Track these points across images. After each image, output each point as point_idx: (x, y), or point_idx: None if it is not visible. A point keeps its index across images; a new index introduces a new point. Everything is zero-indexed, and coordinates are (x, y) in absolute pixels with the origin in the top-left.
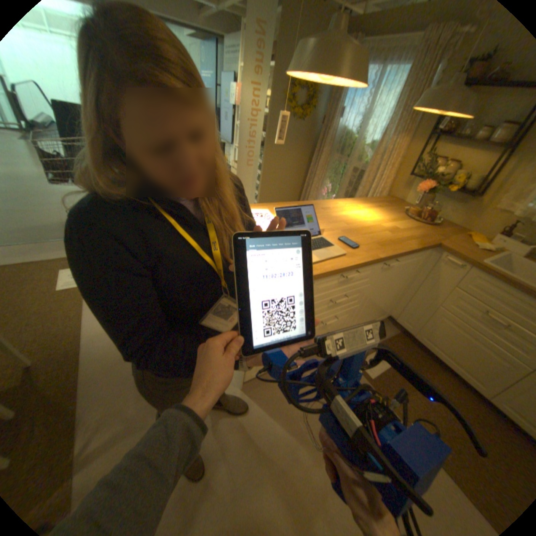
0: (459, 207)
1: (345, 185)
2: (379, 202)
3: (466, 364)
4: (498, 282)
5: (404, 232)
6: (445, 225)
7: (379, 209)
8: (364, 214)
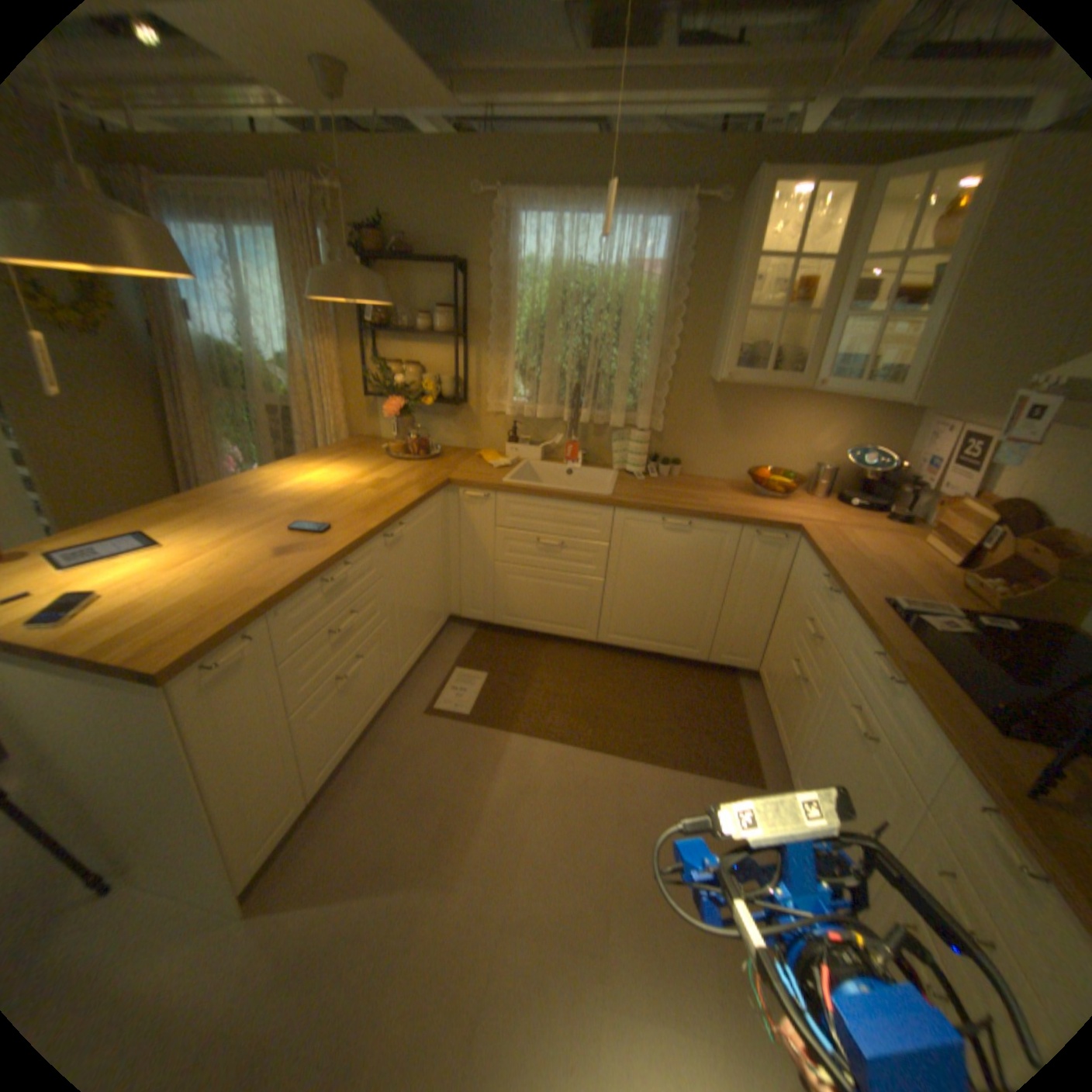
0: (451, 425)
1: (266, 441)
2: (339, 452)
3: (556, 616)
4: (526, 500)
5: (394, 482)
6: (446, 454)
7: (343, 462)
8: (320, 478)
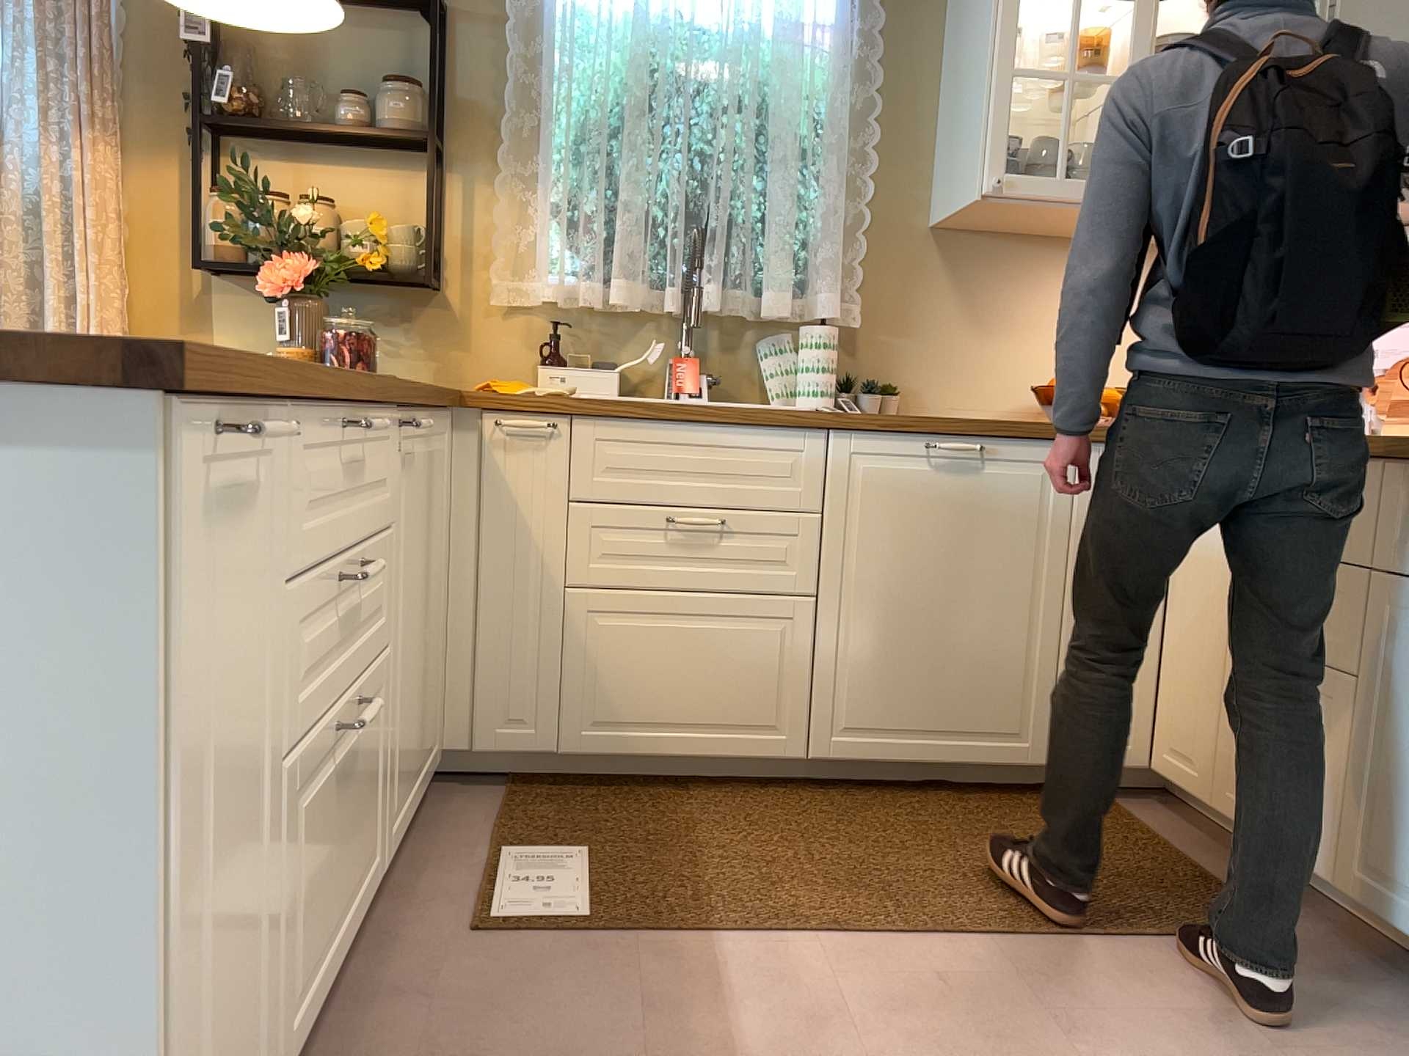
0: (402, 338)
1: None
2: None
3: (713, 707)
4: (640, 428)
5: None
6: None
7: None
8: None
